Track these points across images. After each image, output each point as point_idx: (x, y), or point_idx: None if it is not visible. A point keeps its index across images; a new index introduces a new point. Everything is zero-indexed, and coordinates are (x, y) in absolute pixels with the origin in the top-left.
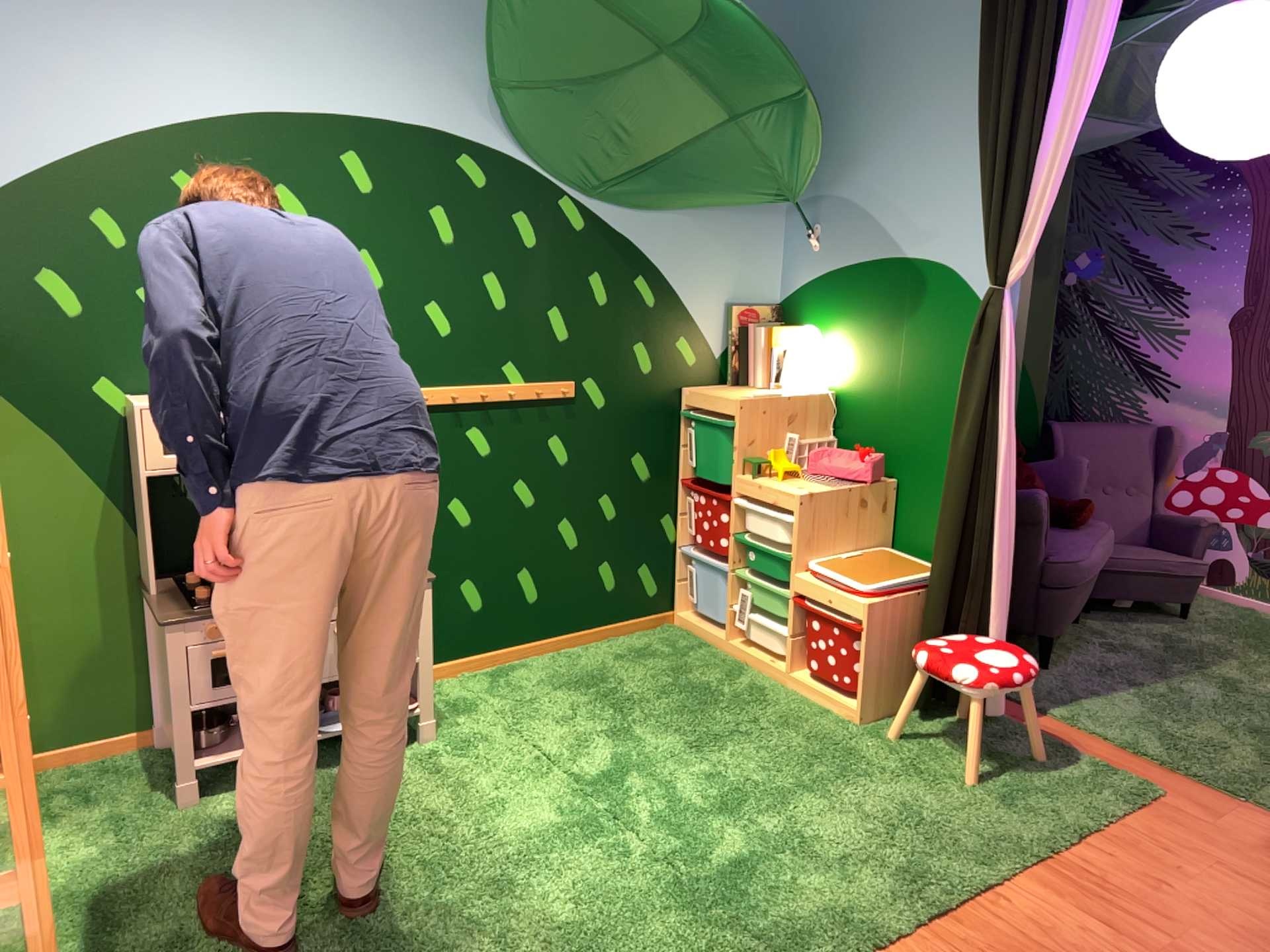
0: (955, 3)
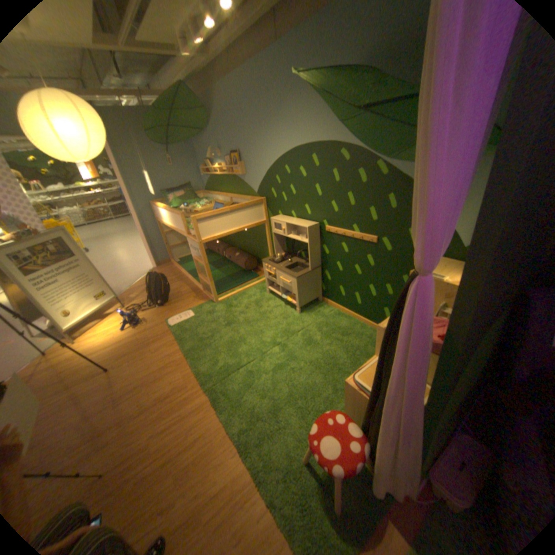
0: None
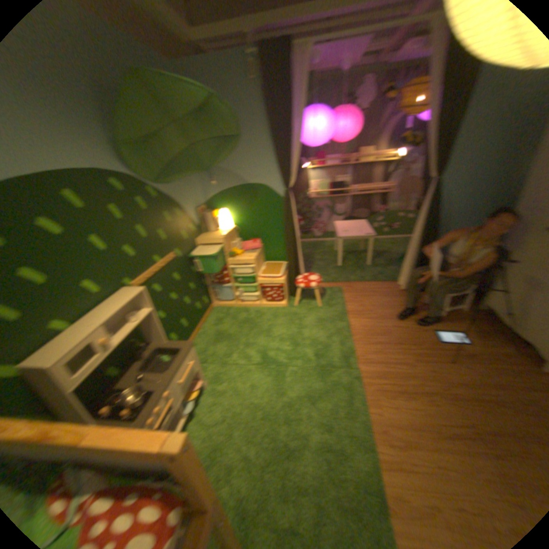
0: (249, 102)
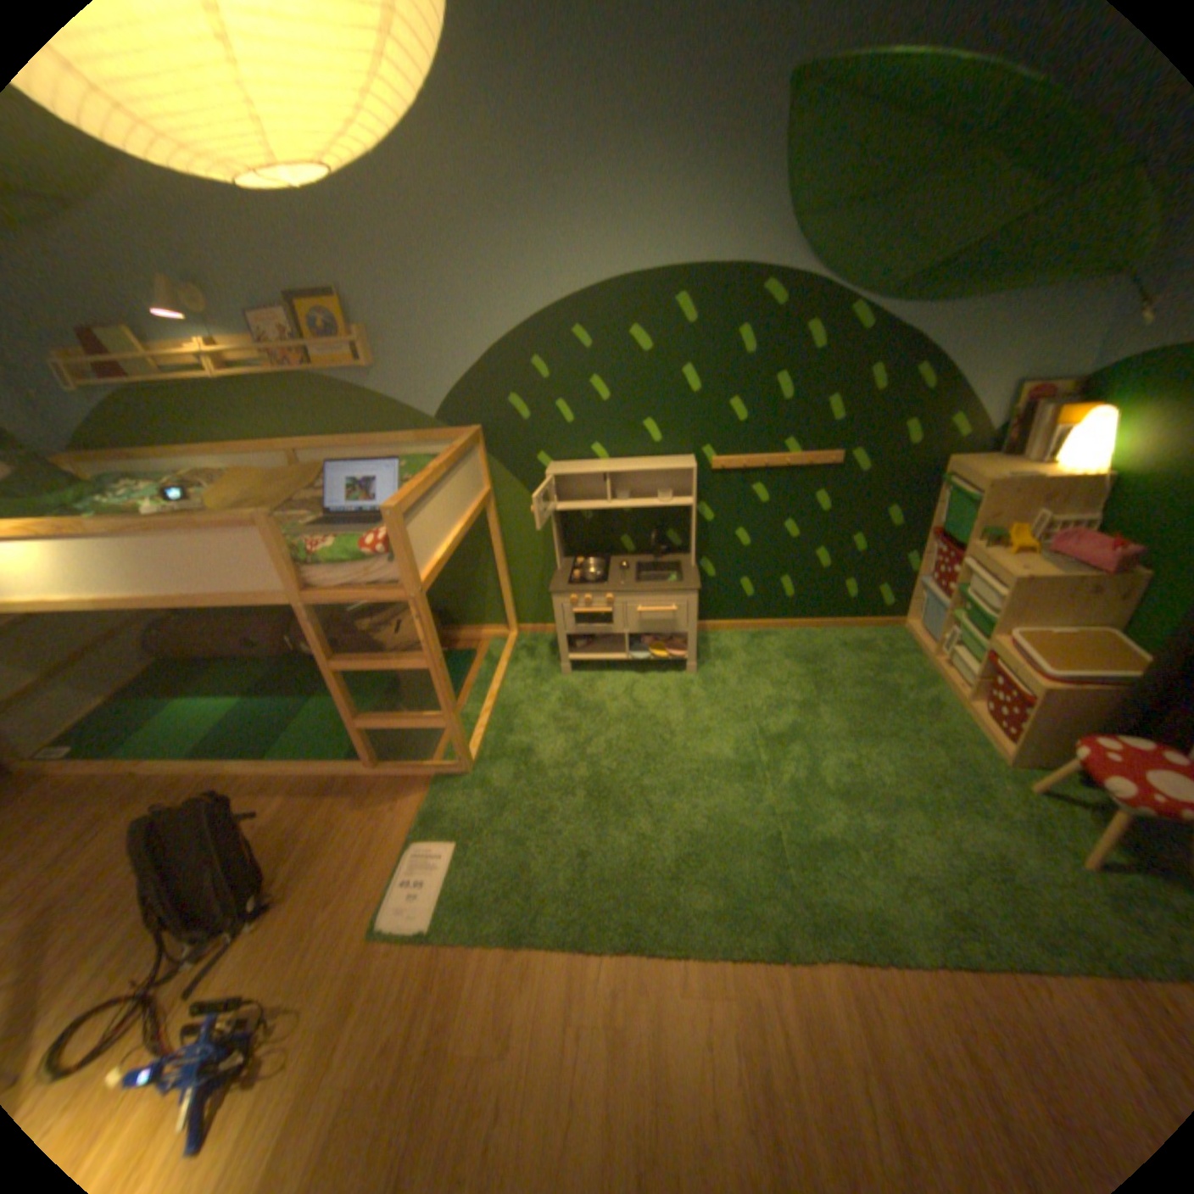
0: None
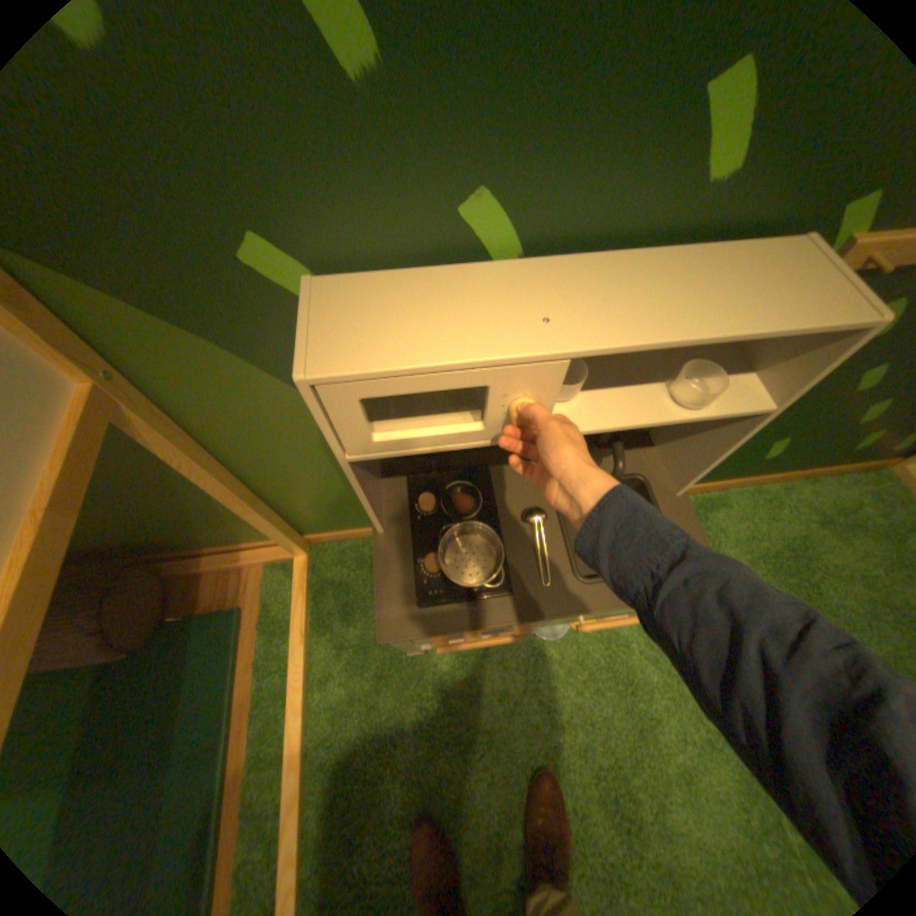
0: None
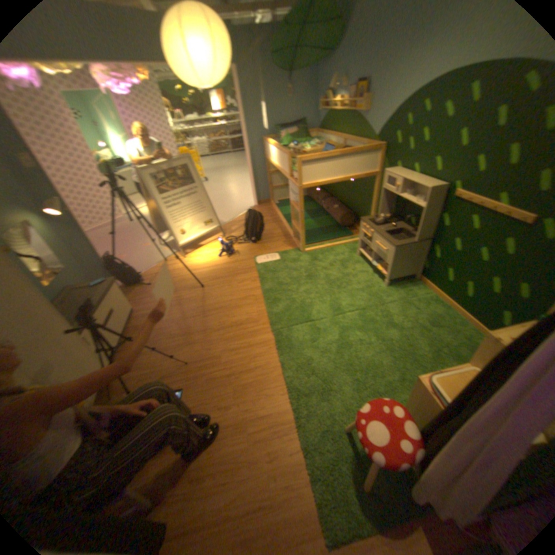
0: None
